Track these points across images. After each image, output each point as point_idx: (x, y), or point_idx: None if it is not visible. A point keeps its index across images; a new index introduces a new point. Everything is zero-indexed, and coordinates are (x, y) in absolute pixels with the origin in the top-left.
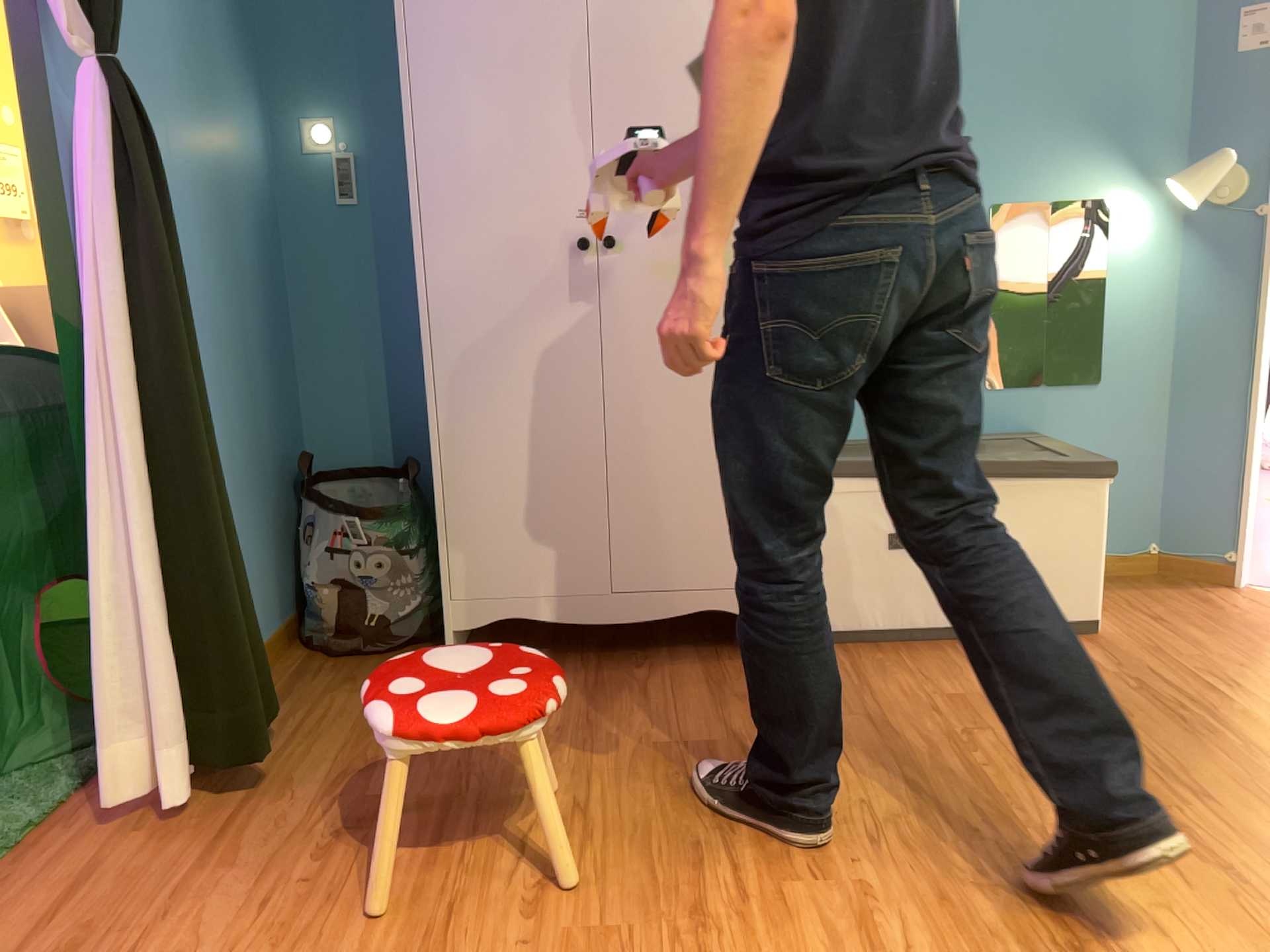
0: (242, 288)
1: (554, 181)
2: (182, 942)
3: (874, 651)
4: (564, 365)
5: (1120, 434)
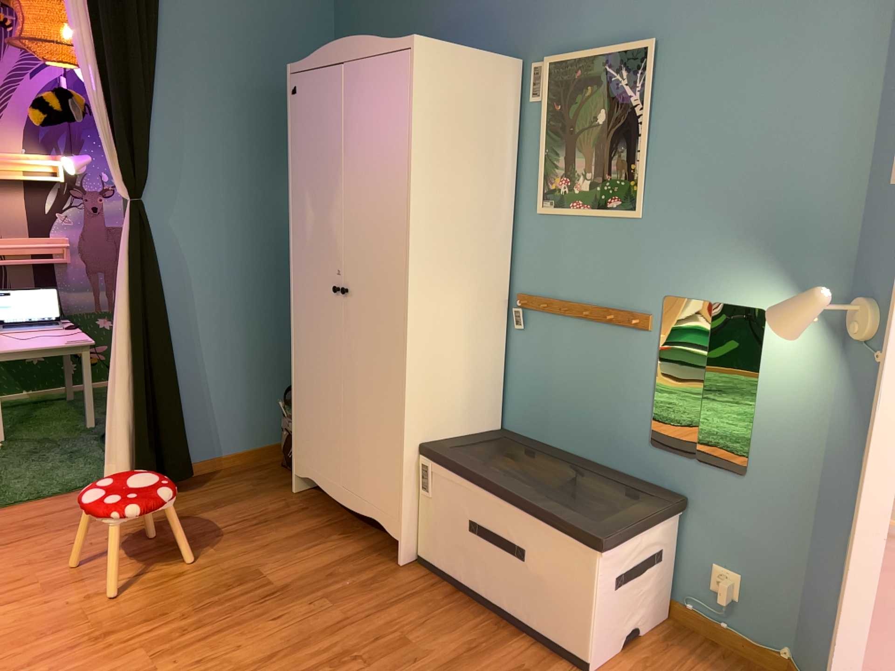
0: (274, 278)
1: (331, 251)
2: (38, 546)
3: (447, 595)
4: (331, 353)
5: (761, 528)
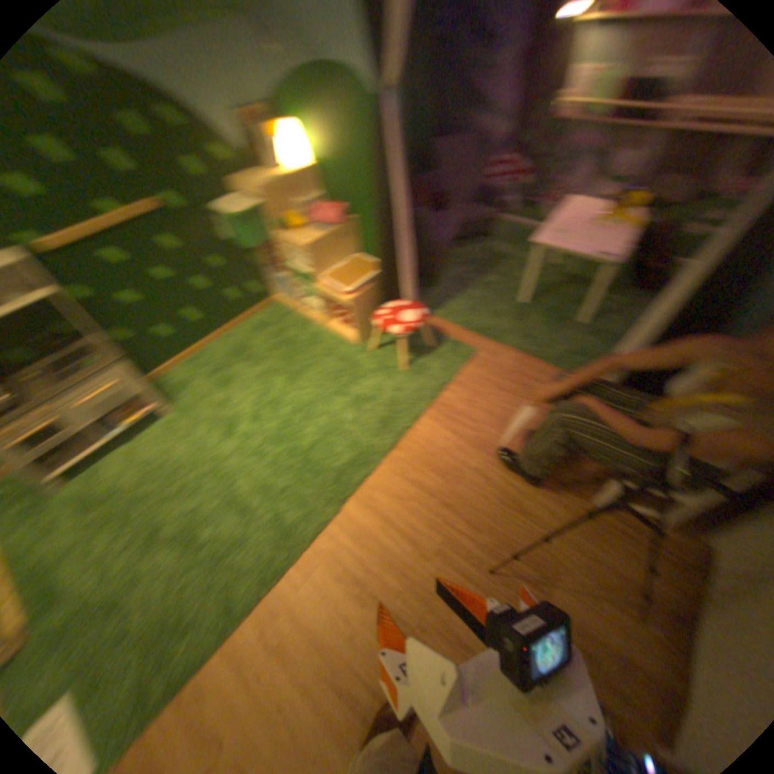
0: None
1: None
2: (507, 407)
3: None
4: None
5: None
